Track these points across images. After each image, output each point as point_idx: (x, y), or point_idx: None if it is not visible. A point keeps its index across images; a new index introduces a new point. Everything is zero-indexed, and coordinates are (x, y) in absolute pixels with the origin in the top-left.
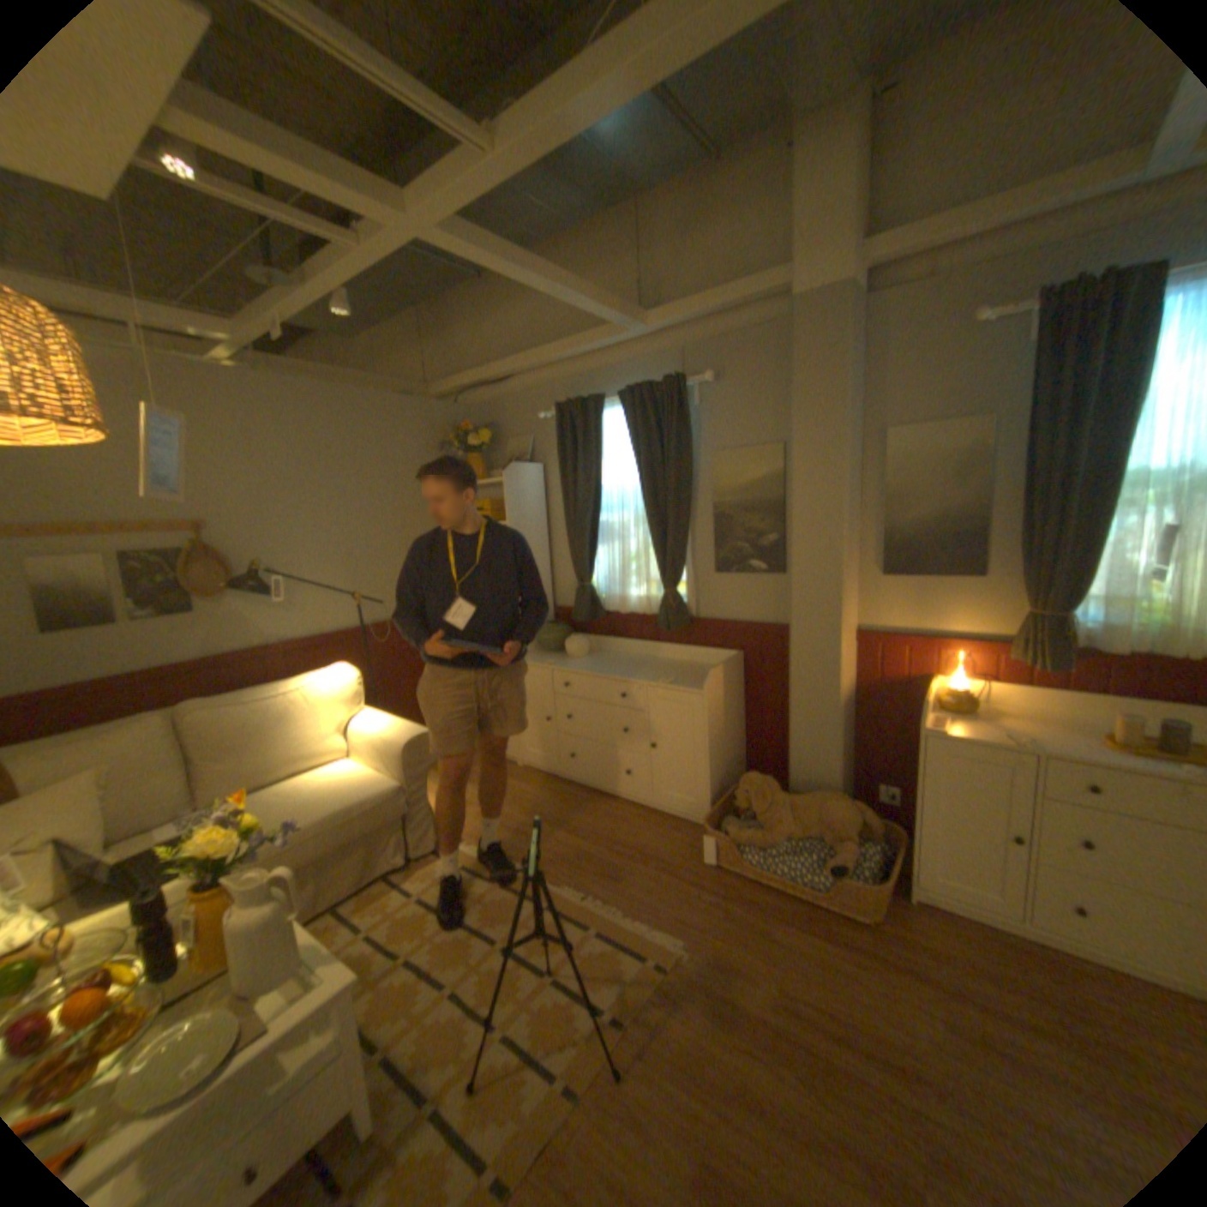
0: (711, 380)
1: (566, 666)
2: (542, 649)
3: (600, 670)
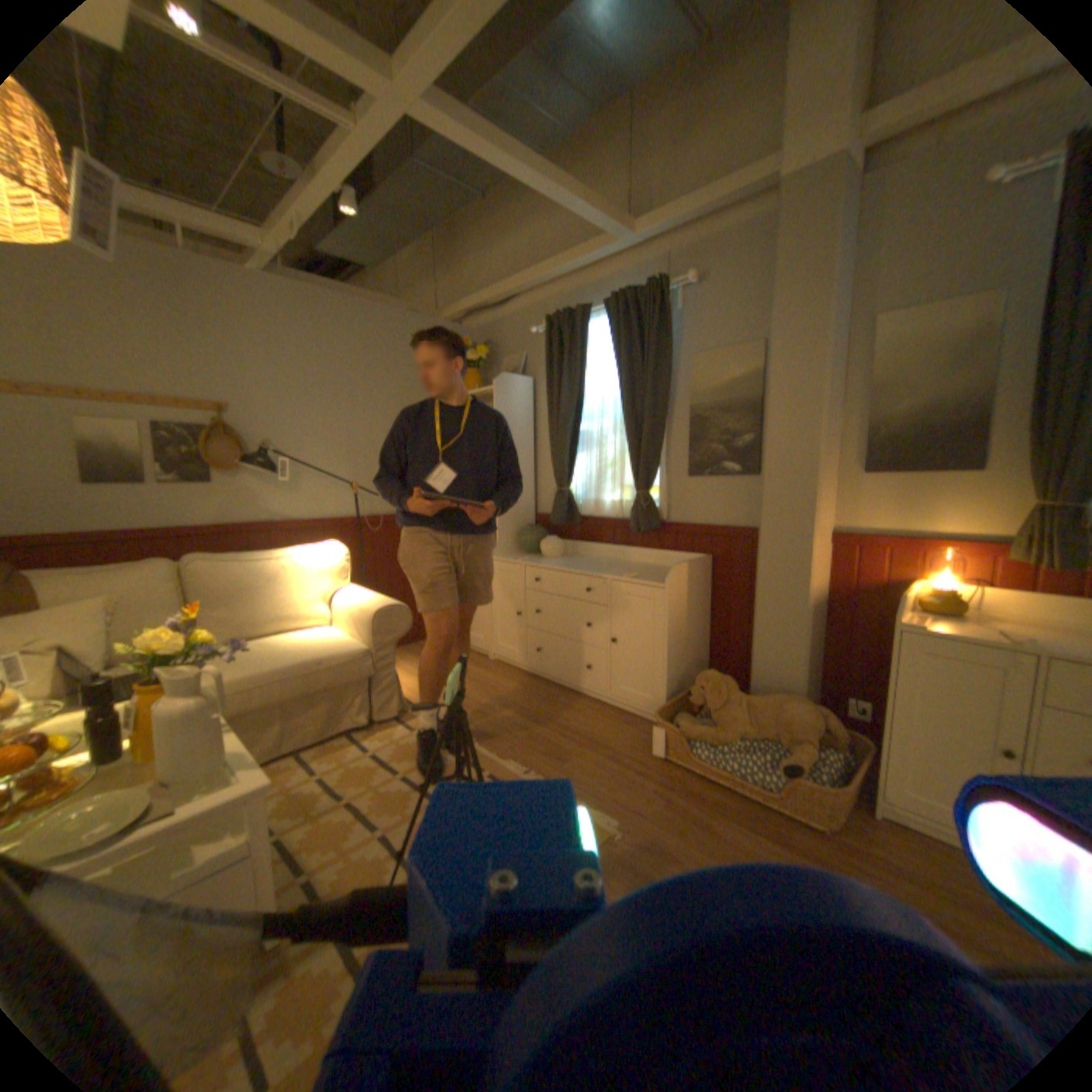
0: (696, 280)
1: (538, 562)
2: (521, 551)
3: (569, 566)
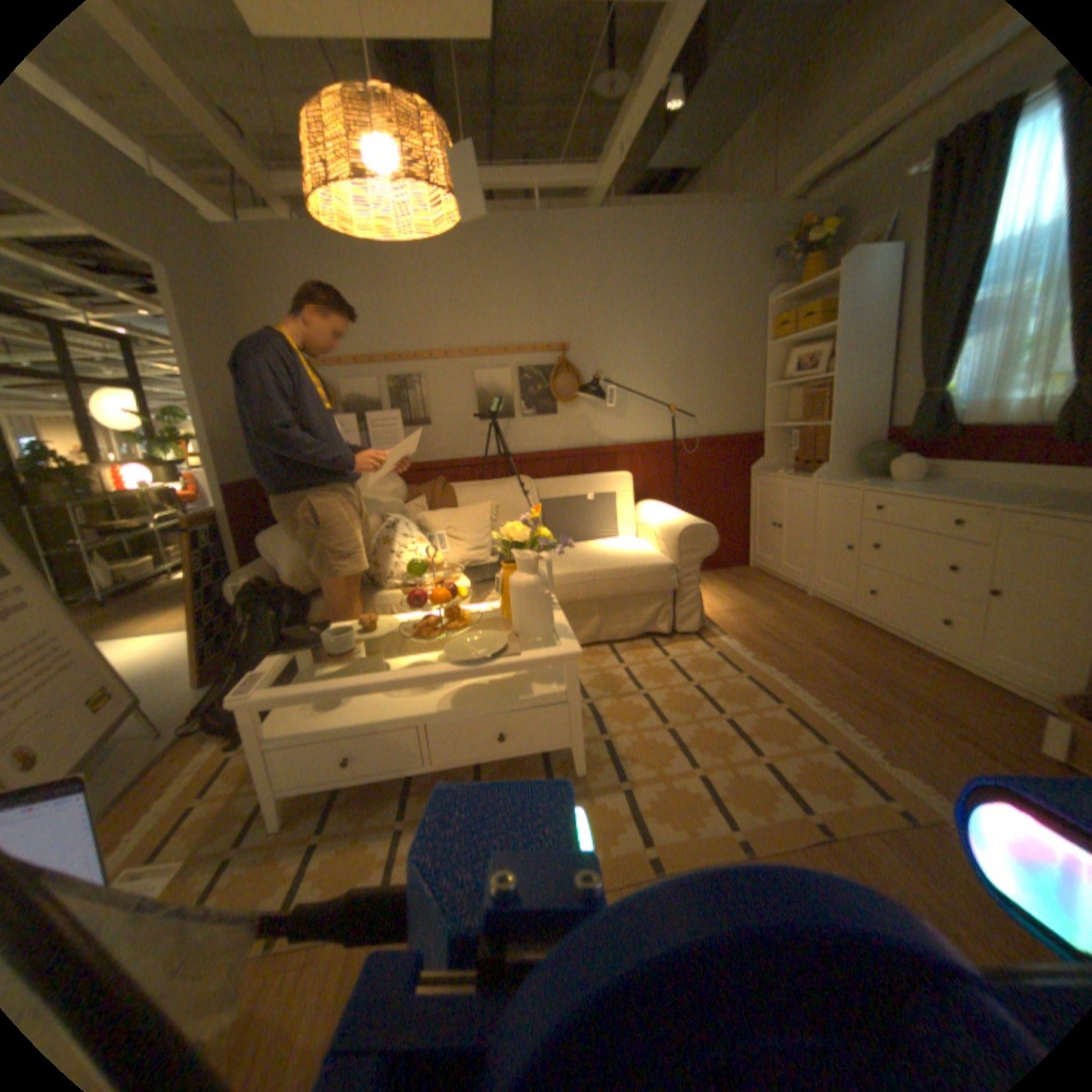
0: None
1: (884, 486)
2: (862, 474)
3: (932, 491)
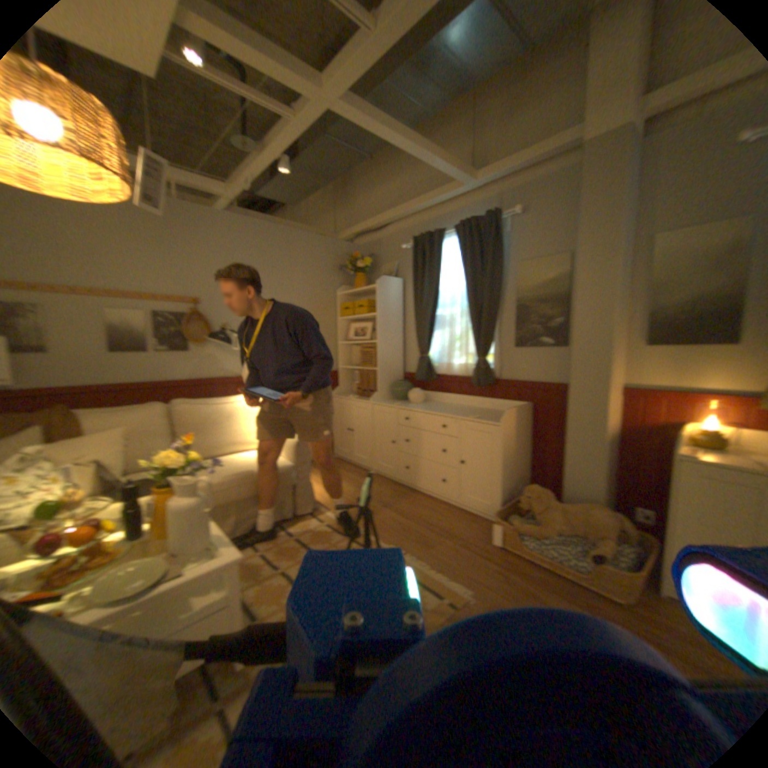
0: (521, 211)
1: (408, 406)
2: (394, 398)
3: (430, 409)
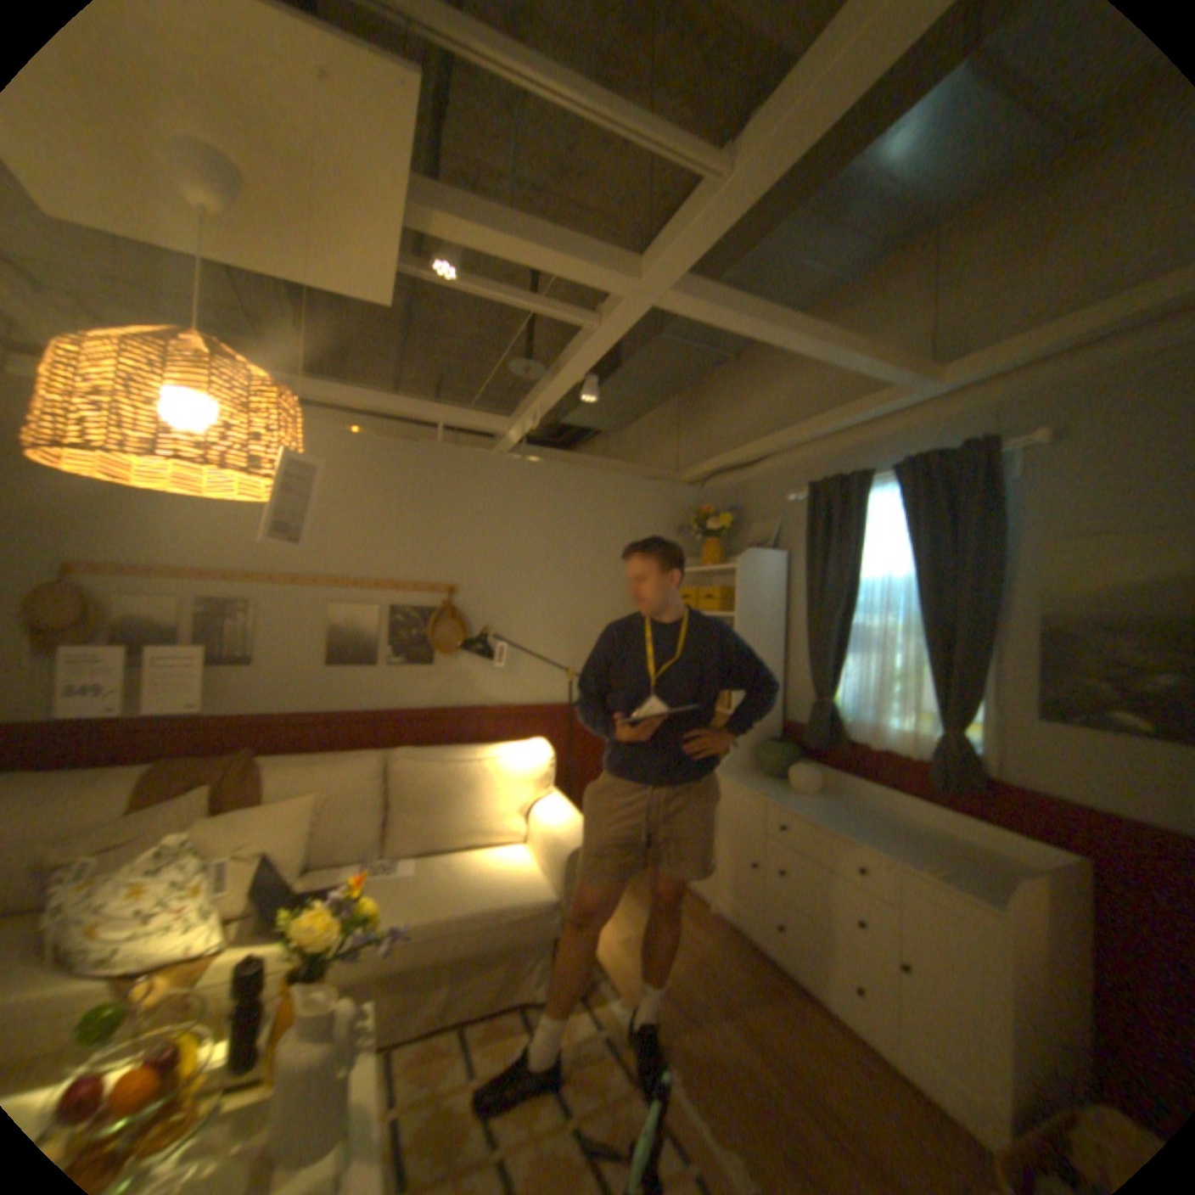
0: (1048, 439)
1: (787, 802)
2: (762, 770)
3: (833, 822)
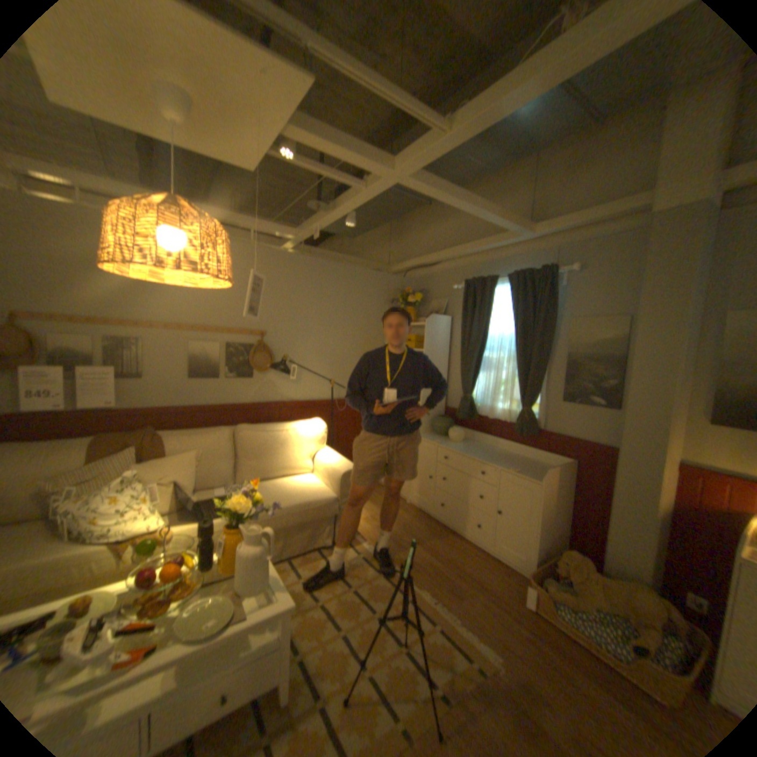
0: (578, 269)
1: (447, 445)
2: (433, 432)
3: (469, 453)
